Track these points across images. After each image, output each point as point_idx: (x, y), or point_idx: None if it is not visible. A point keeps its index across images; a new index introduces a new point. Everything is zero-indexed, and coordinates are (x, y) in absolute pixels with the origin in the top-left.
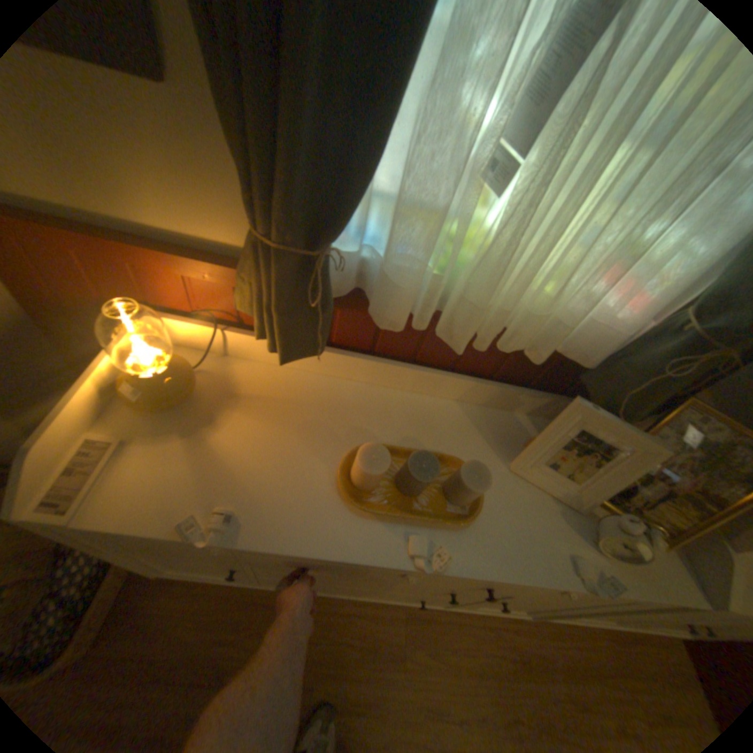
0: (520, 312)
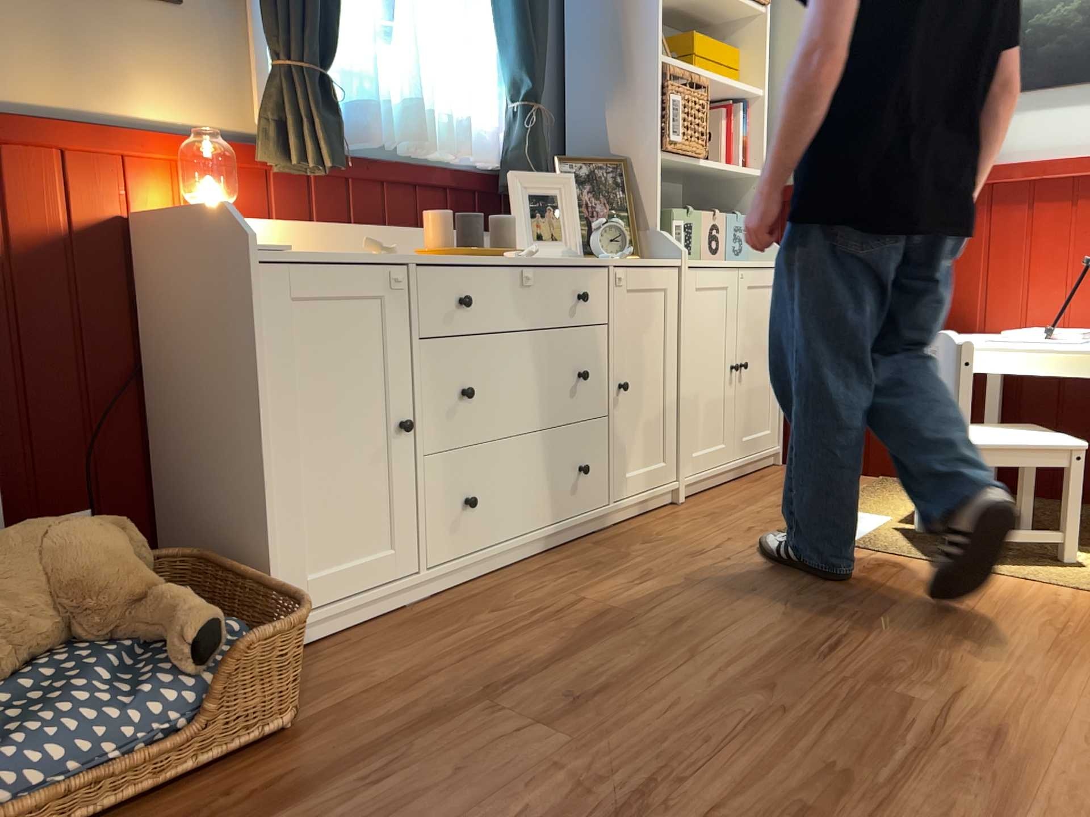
0: (434, 136)
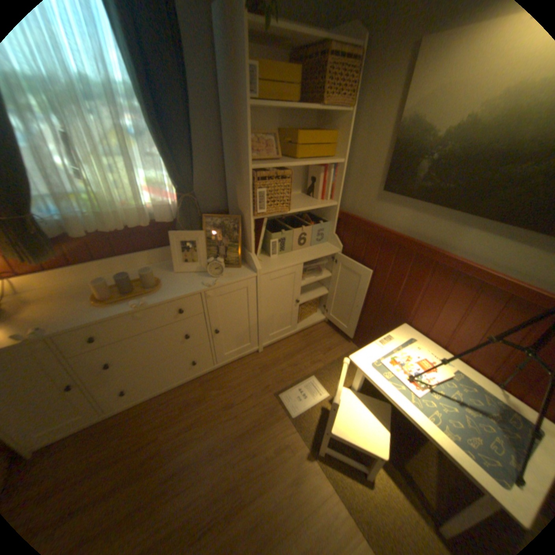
0: (131, 214)
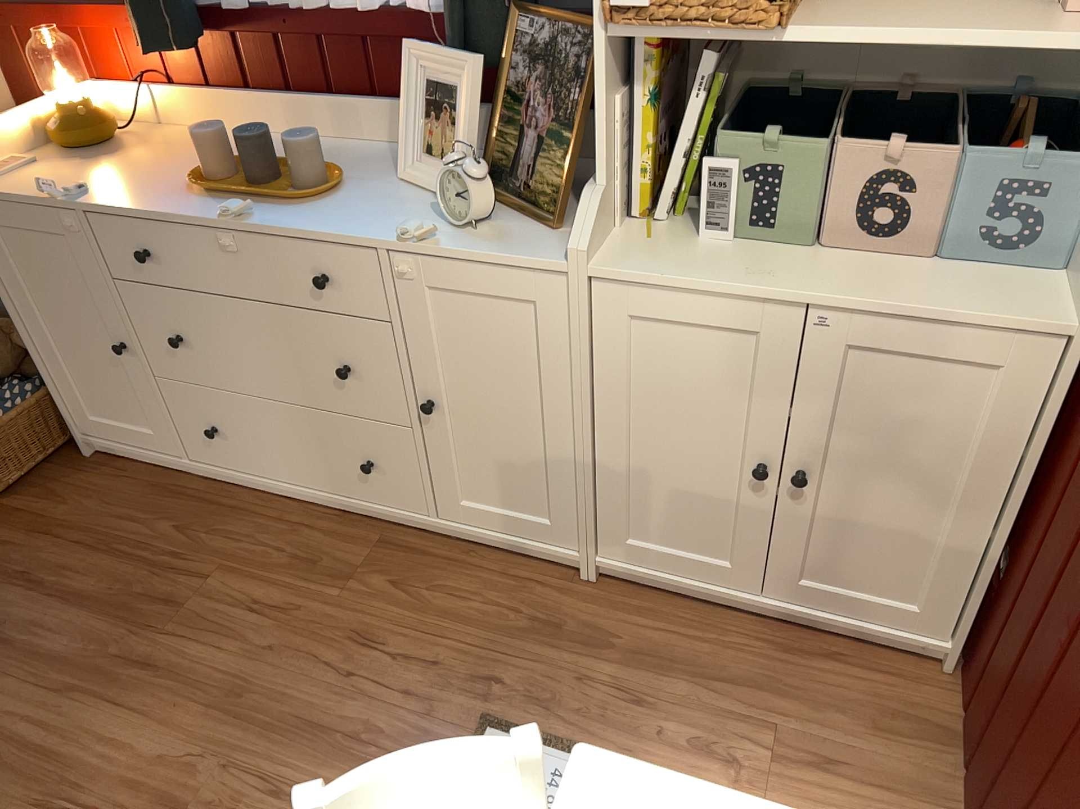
0: None
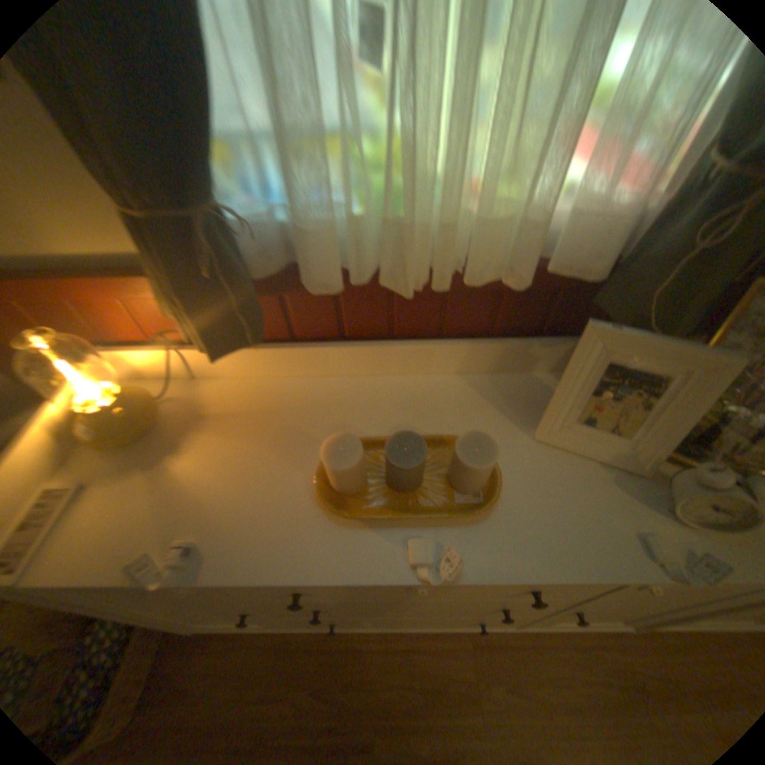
0: (482, 231)
